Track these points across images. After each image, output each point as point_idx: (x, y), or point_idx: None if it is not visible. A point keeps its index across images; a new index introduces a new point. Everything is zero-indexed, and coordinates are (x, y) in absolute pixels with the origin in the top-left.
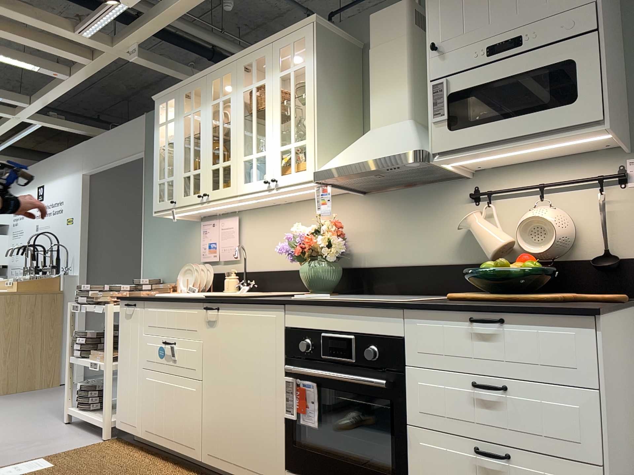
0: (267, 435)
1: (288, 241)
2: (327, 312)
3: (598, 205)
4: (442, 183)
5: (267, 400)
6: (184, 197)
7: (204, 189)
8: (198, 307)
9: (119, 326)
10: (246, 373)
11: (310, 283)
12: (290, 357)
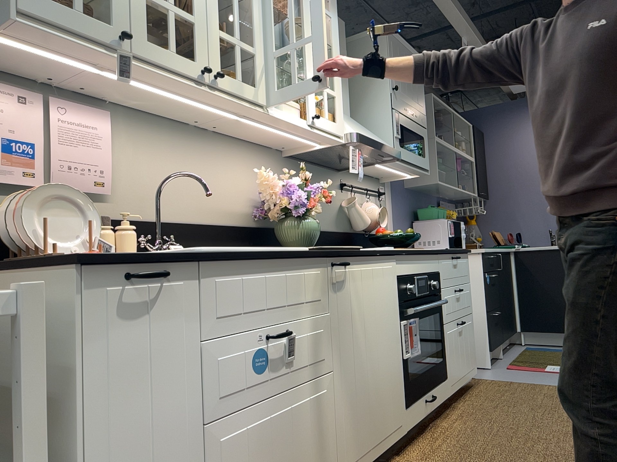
0: (395, 386)
1: (282, 188)
2: (416, 258)
3: (381, 206)
4: (329, 169)
5: (393, 351)
6: (153, 44)
7: (207, 61)
8: (321, 264)
9: (76, 354)
10: (377, 333)
11: (307, 239)
12: (402, 302)
